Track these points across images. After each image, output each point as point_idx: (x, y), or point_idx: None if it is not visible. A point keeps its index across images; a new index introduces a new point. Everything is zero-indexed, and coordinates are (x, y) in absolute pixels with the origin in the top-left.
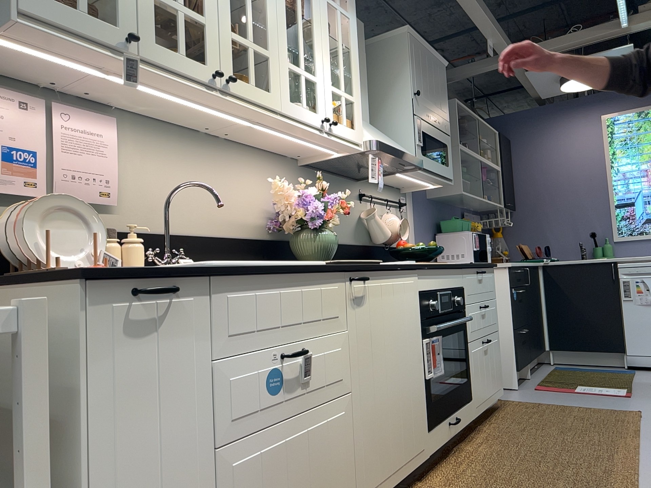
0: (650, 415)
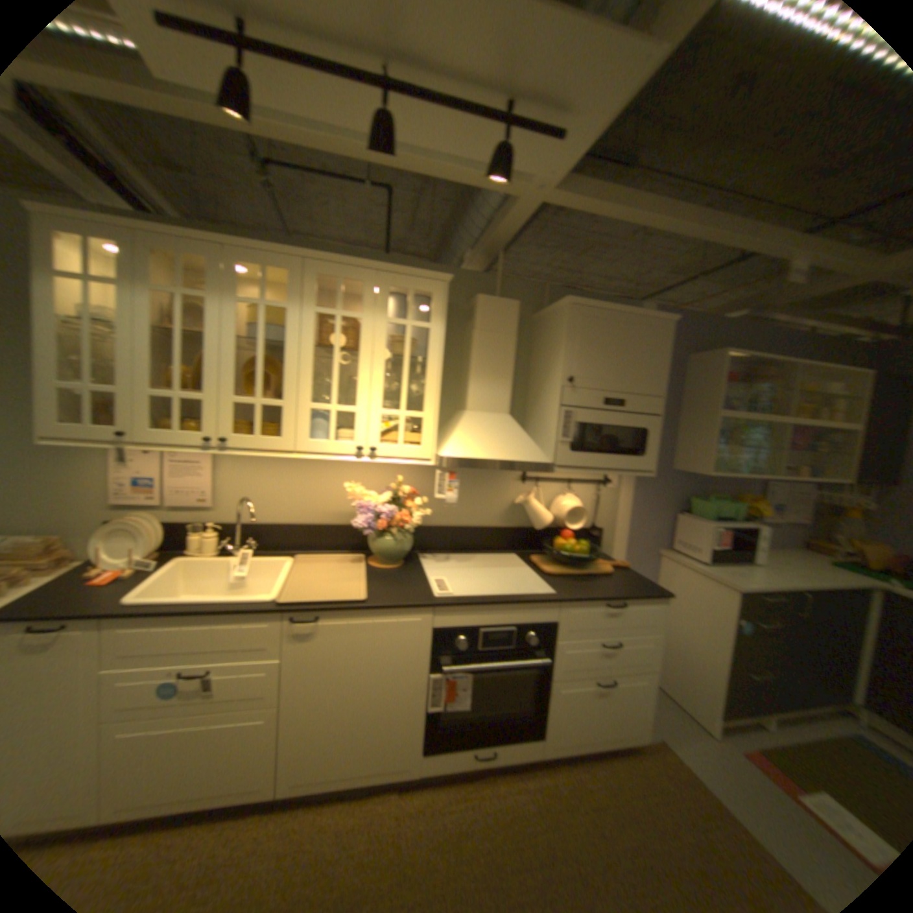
0: None
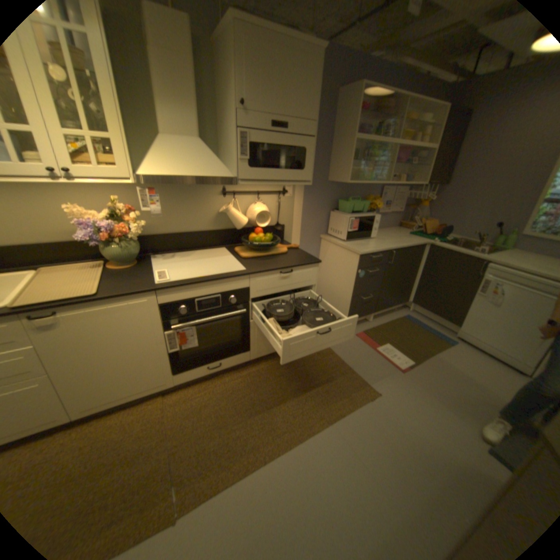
0: (380, 403)
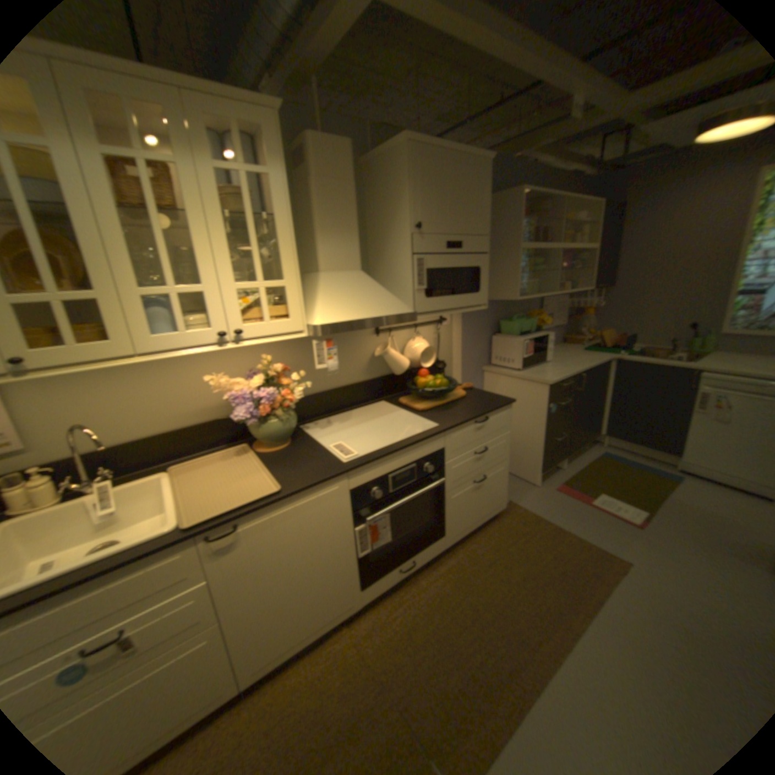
0: (638, 577)
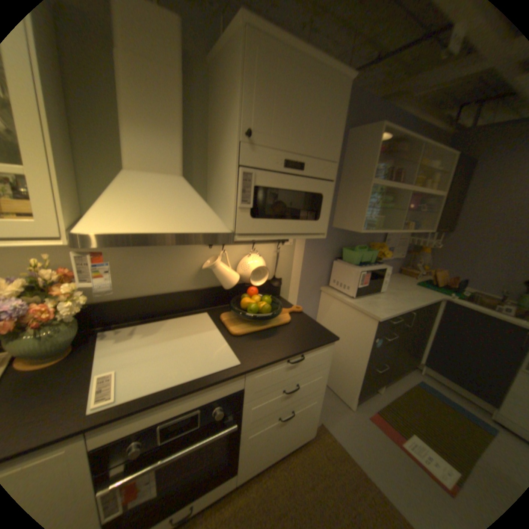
0: None
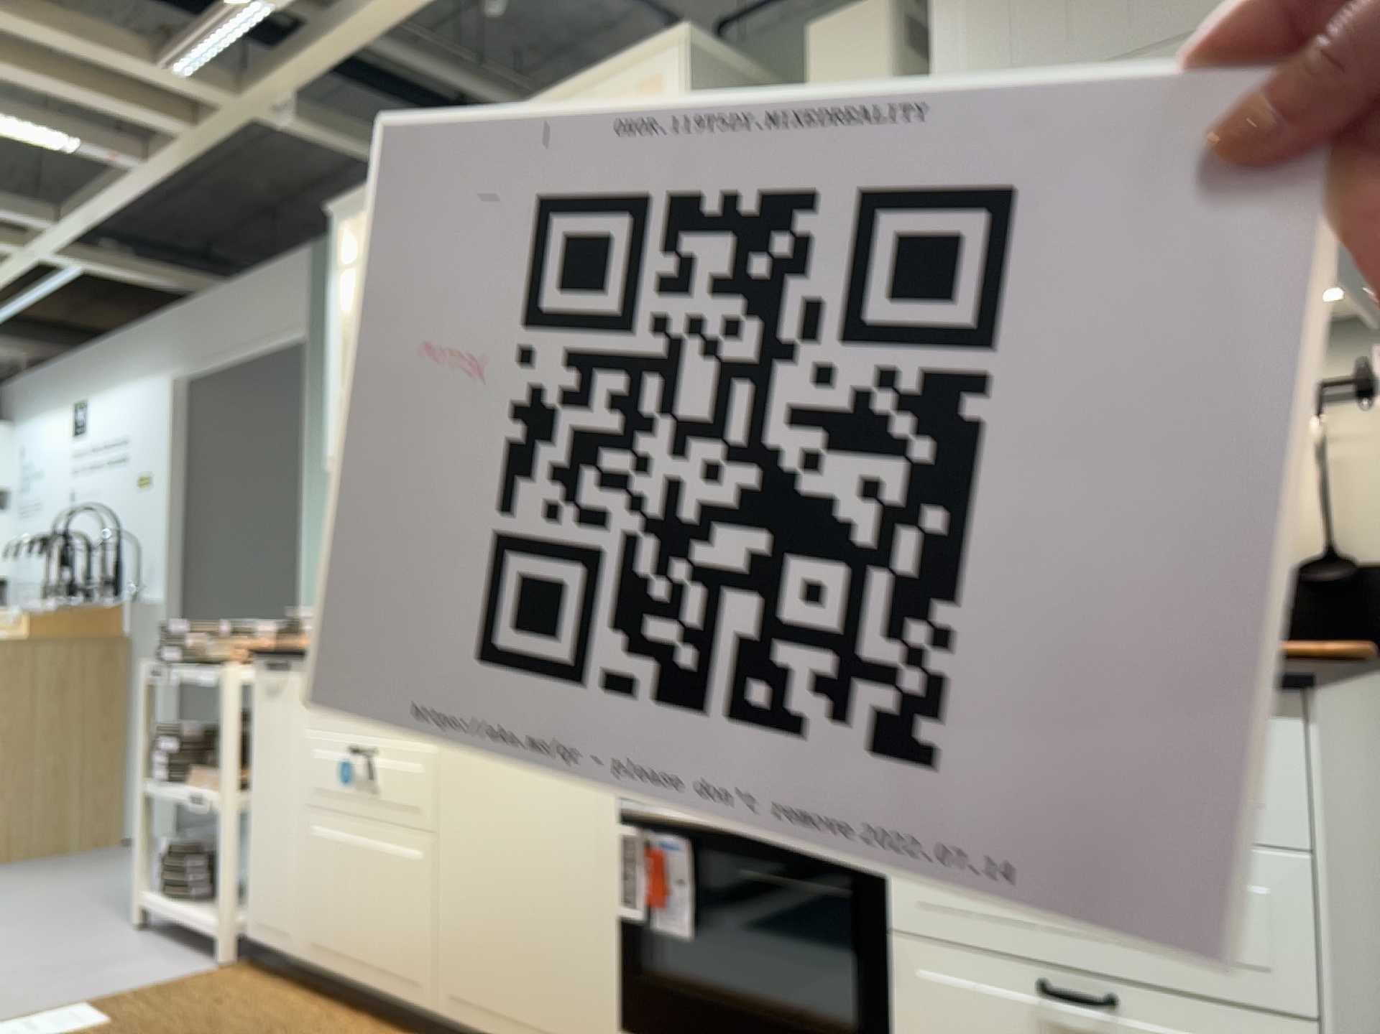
0: None
